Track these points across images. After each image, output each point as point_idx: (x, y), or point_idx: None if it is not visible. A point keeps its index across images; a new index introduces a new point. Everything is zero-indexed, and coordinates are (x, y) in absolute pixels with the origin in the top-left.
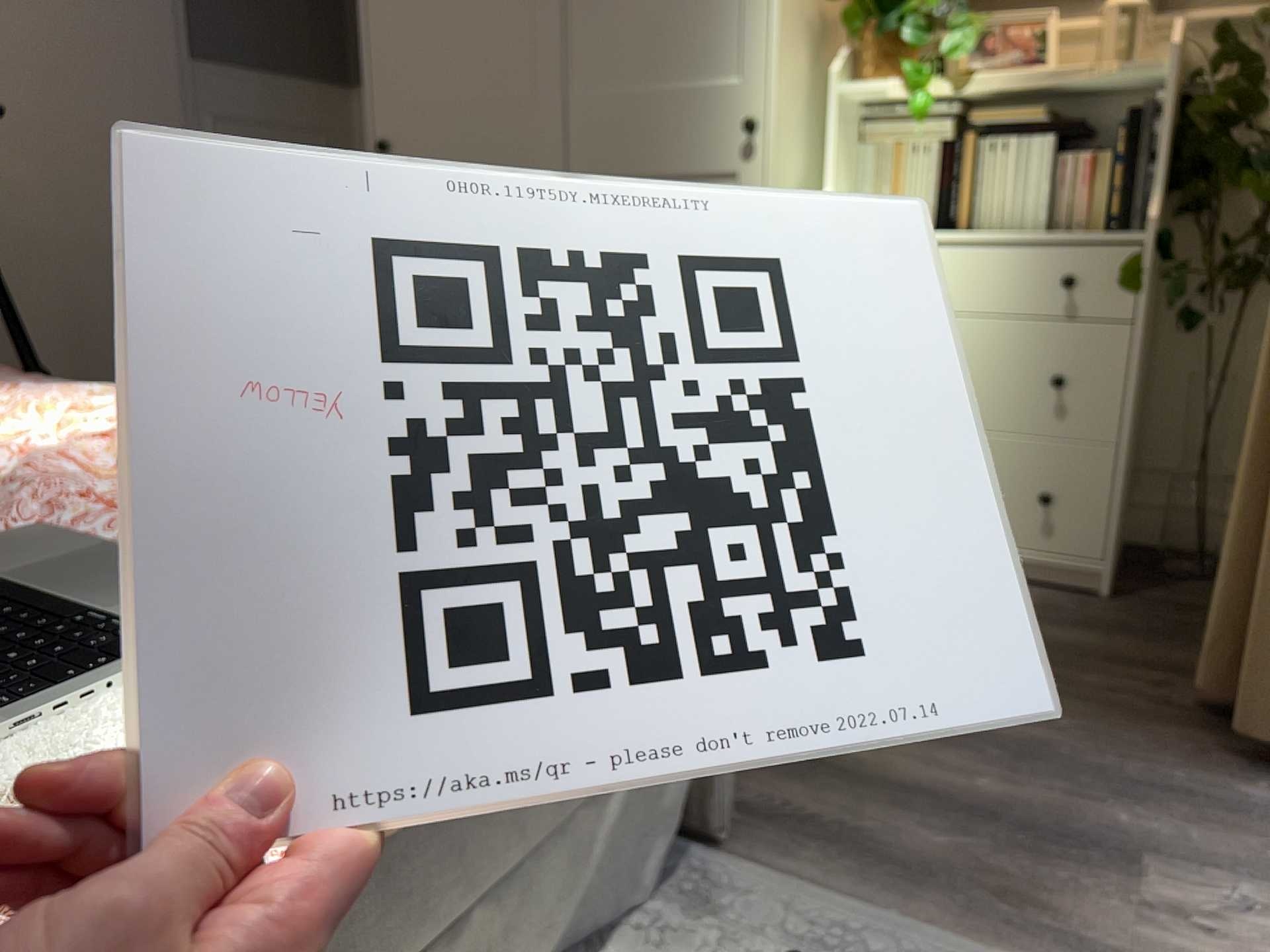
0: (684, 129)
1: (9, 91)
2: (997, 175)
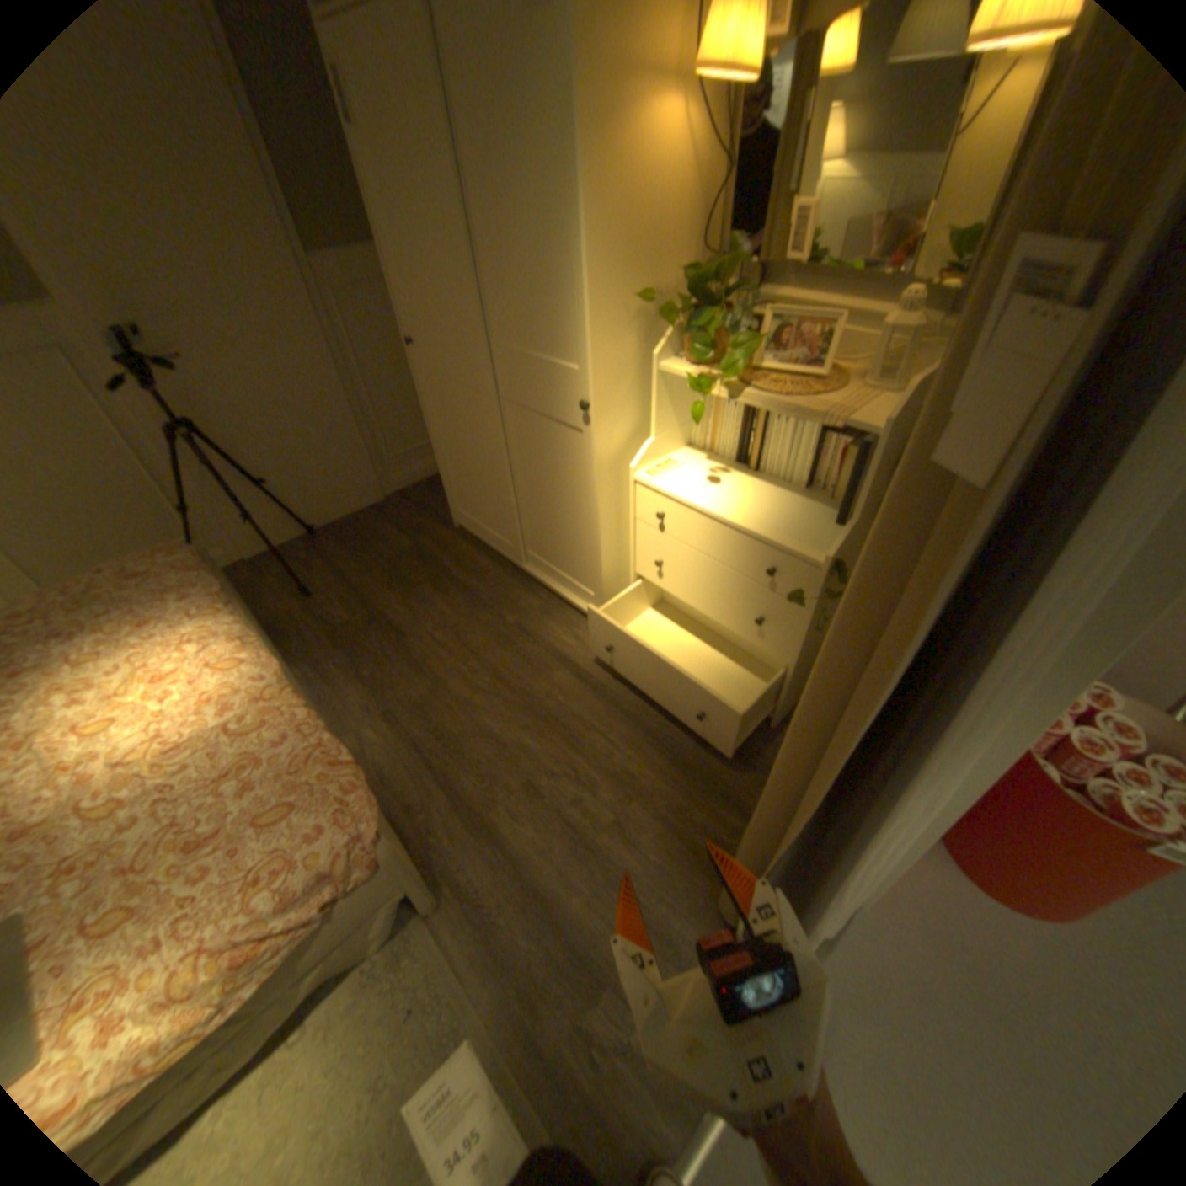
0: (553, 390)
1: (194, 323)
2: (780, 438)
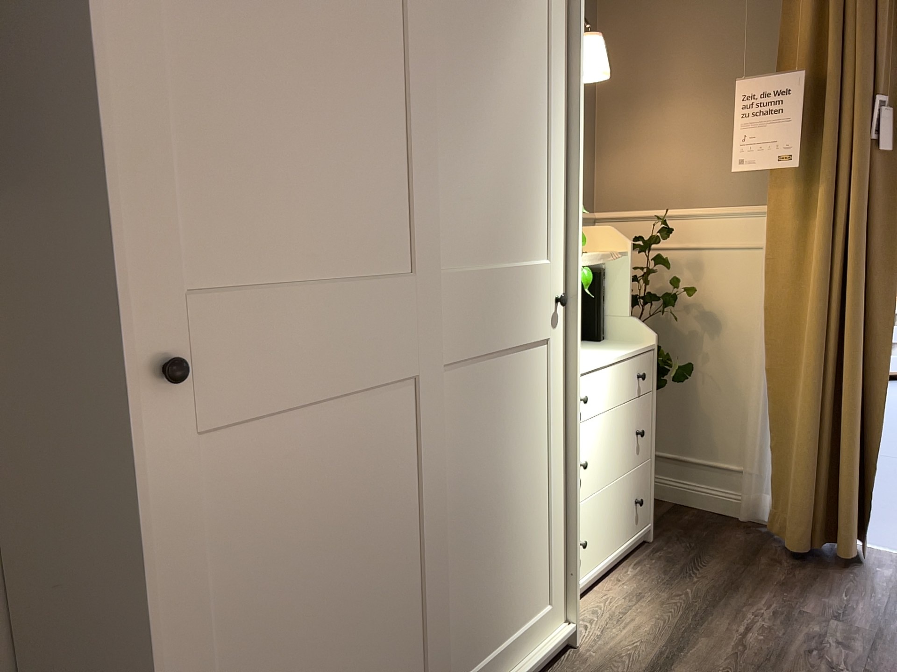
0: (518, 306)
1: None
2: None
